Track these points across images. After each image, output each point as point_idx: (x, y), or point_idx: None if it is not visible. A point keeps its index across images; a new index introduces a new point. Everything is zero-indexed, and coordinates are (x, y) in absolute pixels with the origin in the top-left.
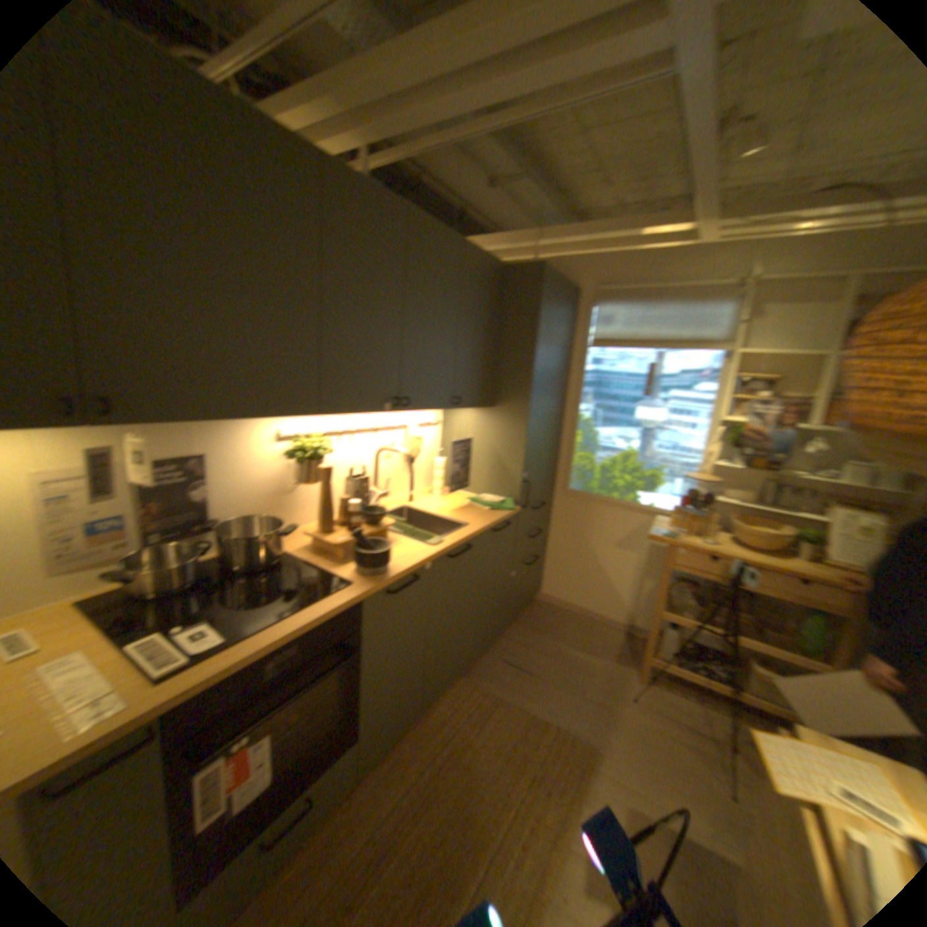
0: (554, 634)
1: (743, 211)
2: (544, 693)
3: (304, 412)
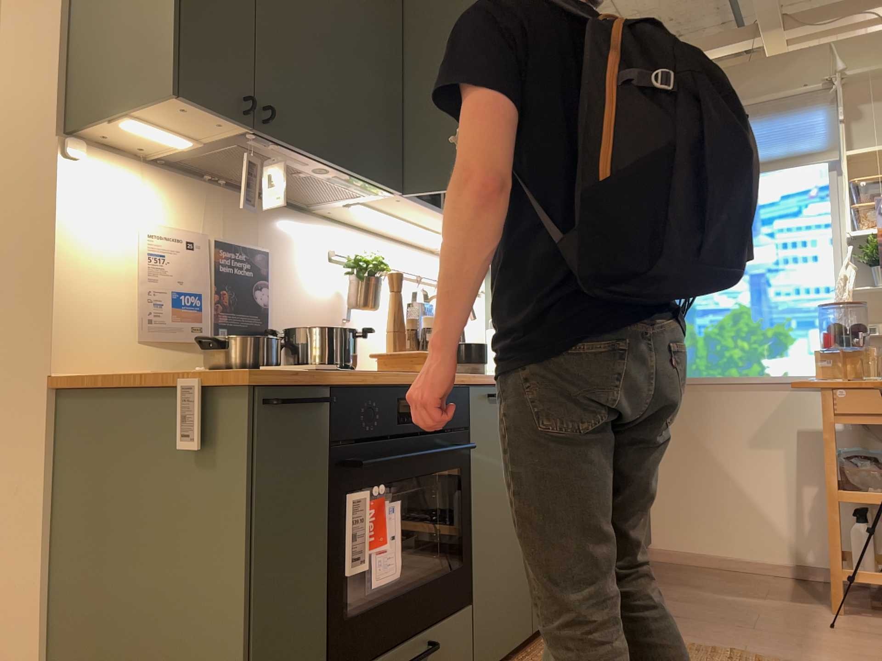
0: (688, 584)
1: (806, 20)
2: (697, 627)
3: (384, 192)
